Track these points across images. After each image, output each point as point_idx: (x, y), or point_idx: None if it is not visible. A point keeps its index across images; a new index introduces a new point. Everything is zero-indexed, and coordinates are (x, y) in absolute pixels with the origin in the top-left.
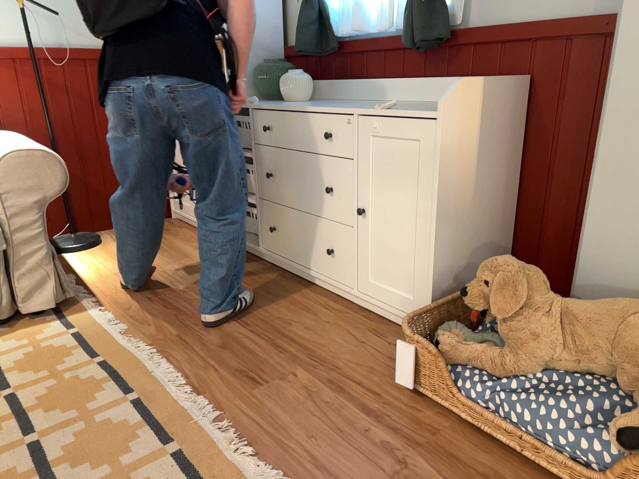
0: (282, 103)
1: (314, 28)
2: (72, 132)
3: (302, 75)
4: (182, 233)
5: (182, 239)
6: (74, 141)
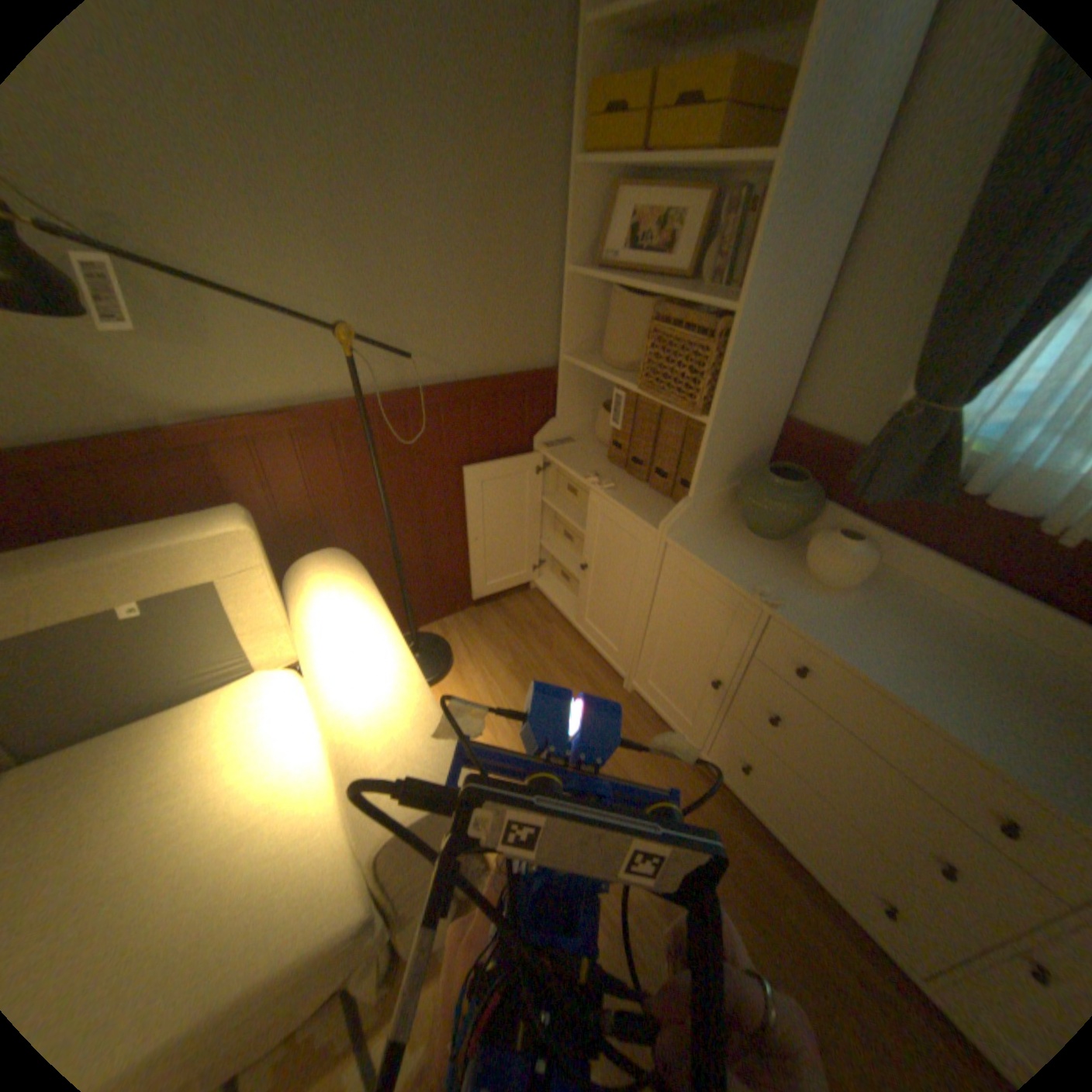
0: (819, 593)
1: (926, 464)
2: (414, 508)
3: (873, 551)
4: (557, 640)
5: (563, 661)
6: (416, 519)
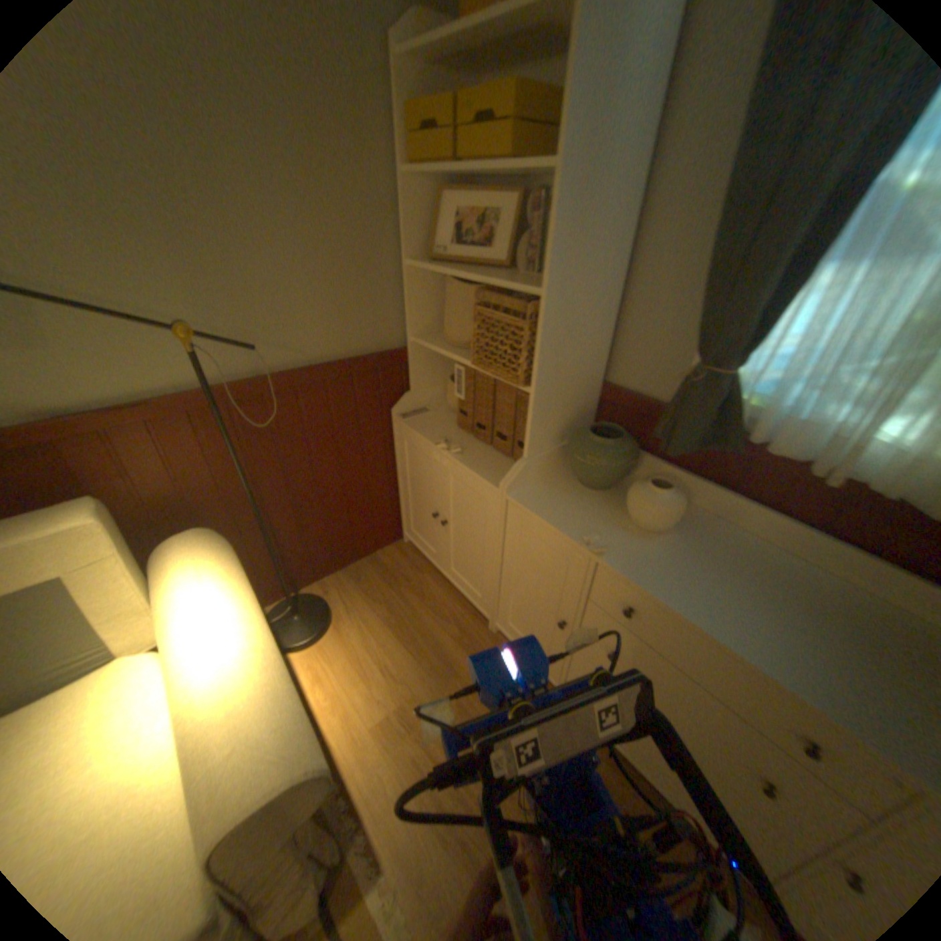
0: (640, 537)
1: (715, 419)
2: (283, 481)
3: (680, 497)
4: (429, 590)
5: (434, 609)
6: (285, 492)
